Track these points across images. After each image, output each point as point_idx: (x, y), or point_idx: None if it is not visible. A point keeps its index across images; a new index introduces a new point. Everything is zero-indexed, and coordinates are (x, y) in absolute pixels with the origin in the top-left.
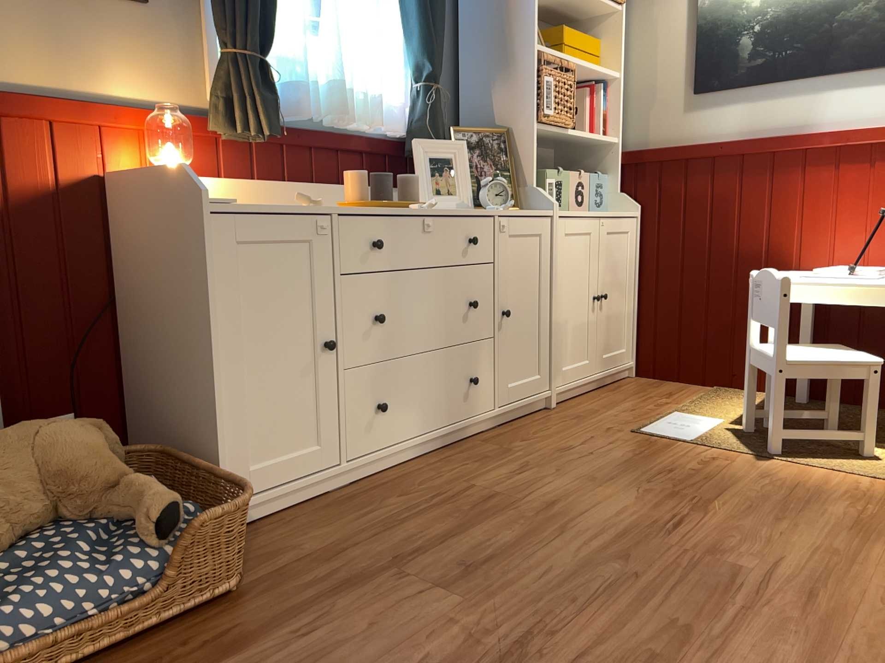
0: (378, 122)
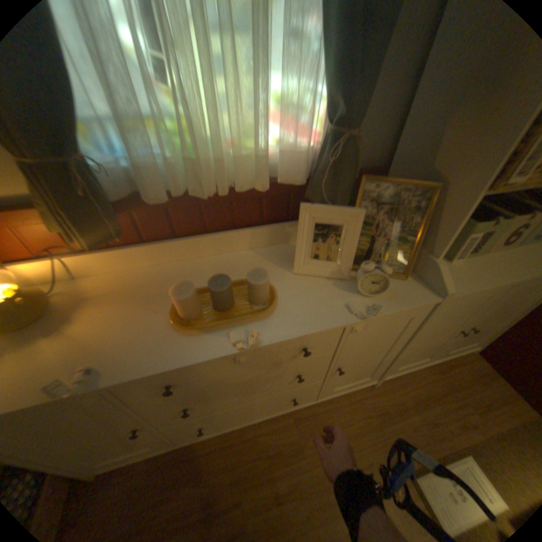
0: (260, 185)
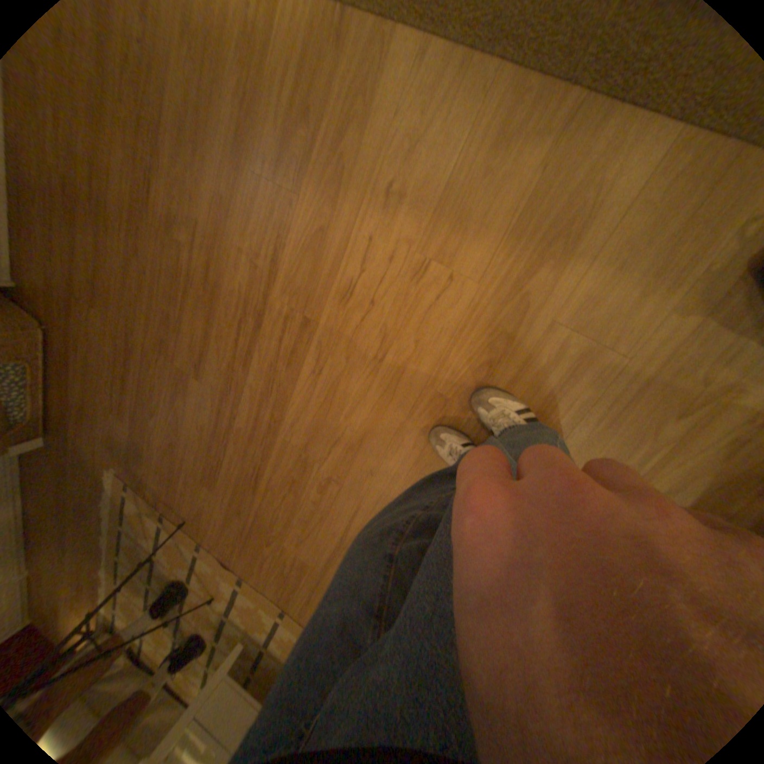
0: None
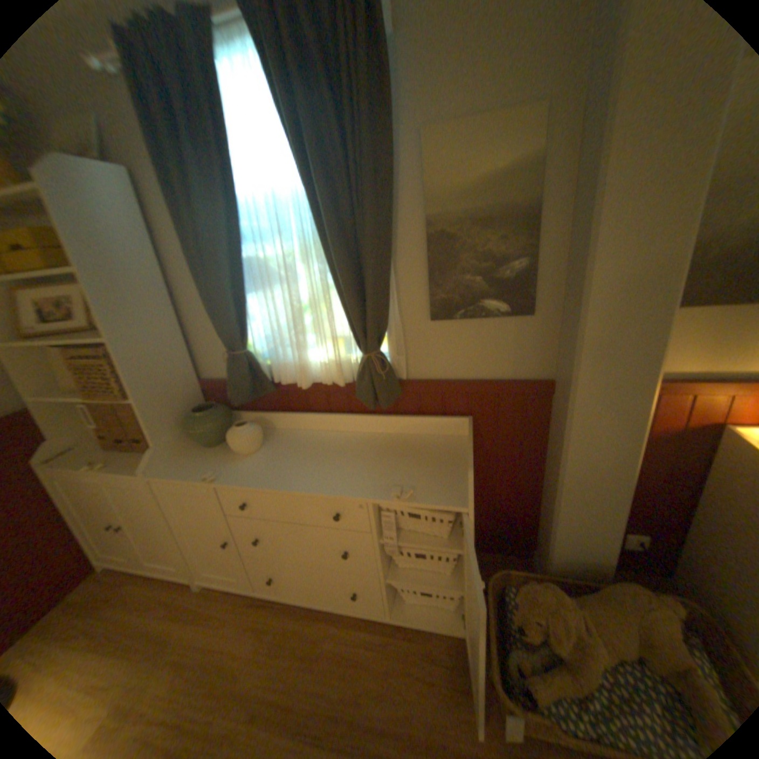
0: None
